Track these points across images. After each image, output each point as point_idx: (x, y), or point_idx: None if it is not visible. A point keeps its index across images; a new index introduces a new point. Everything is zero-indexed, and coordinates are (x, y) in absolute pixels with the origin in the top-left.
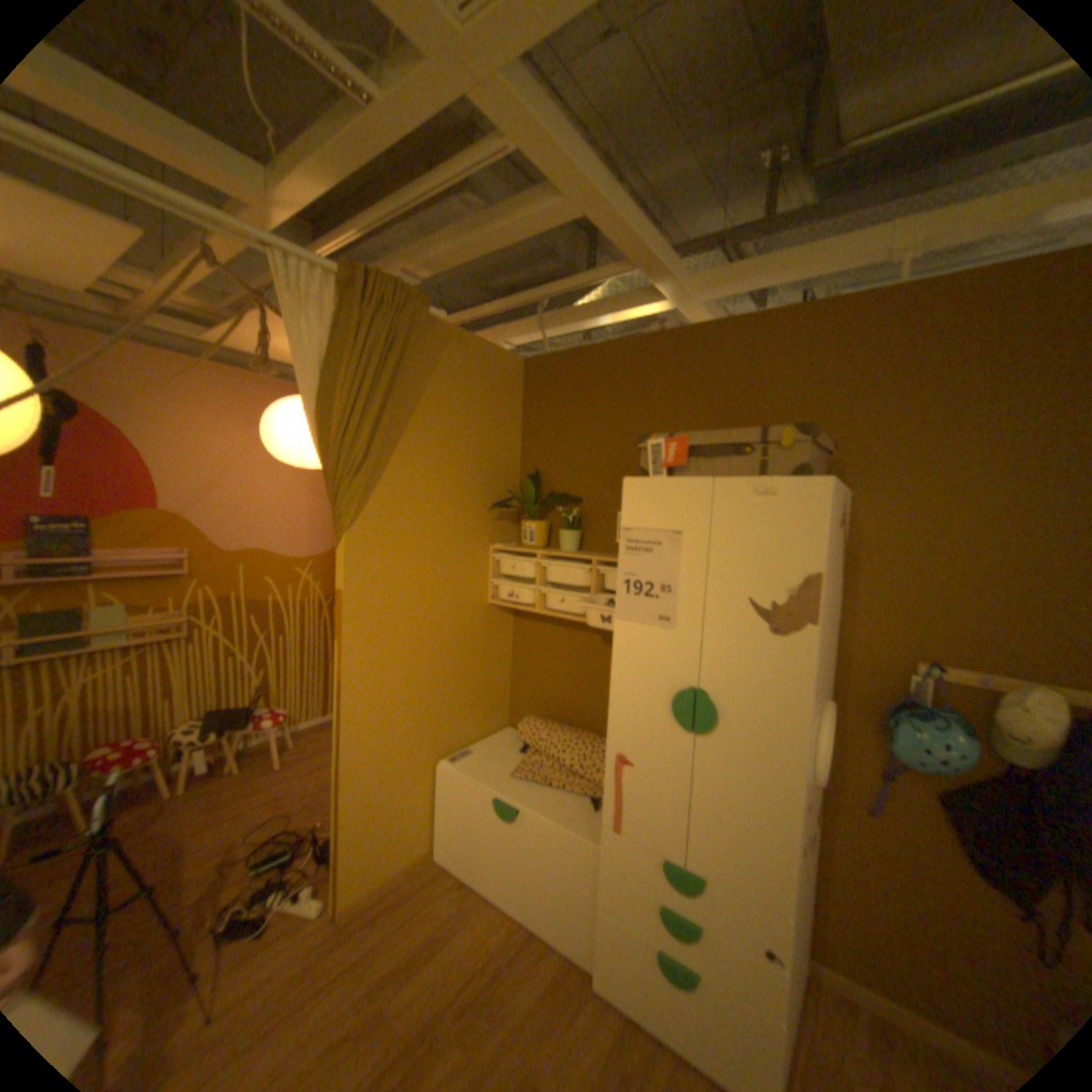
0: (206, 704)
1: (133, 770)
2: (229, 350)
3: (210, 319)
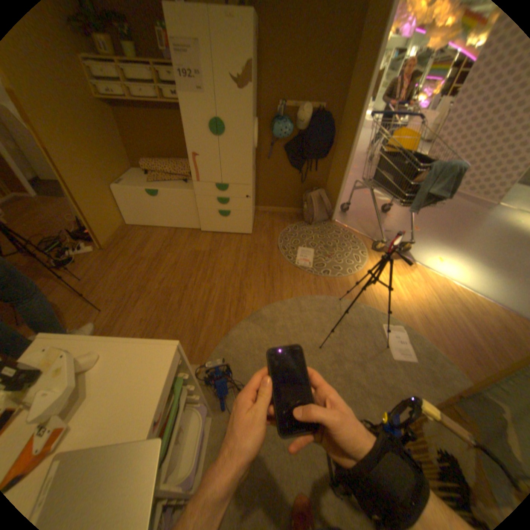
0: None
1: None
2: None
3: None
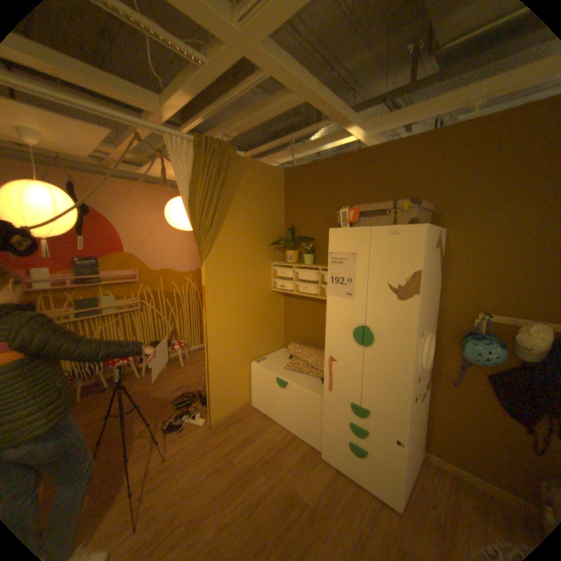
0: (150, 338)
1: (123, 365)
2: (147, 176)
3: (138, 162)
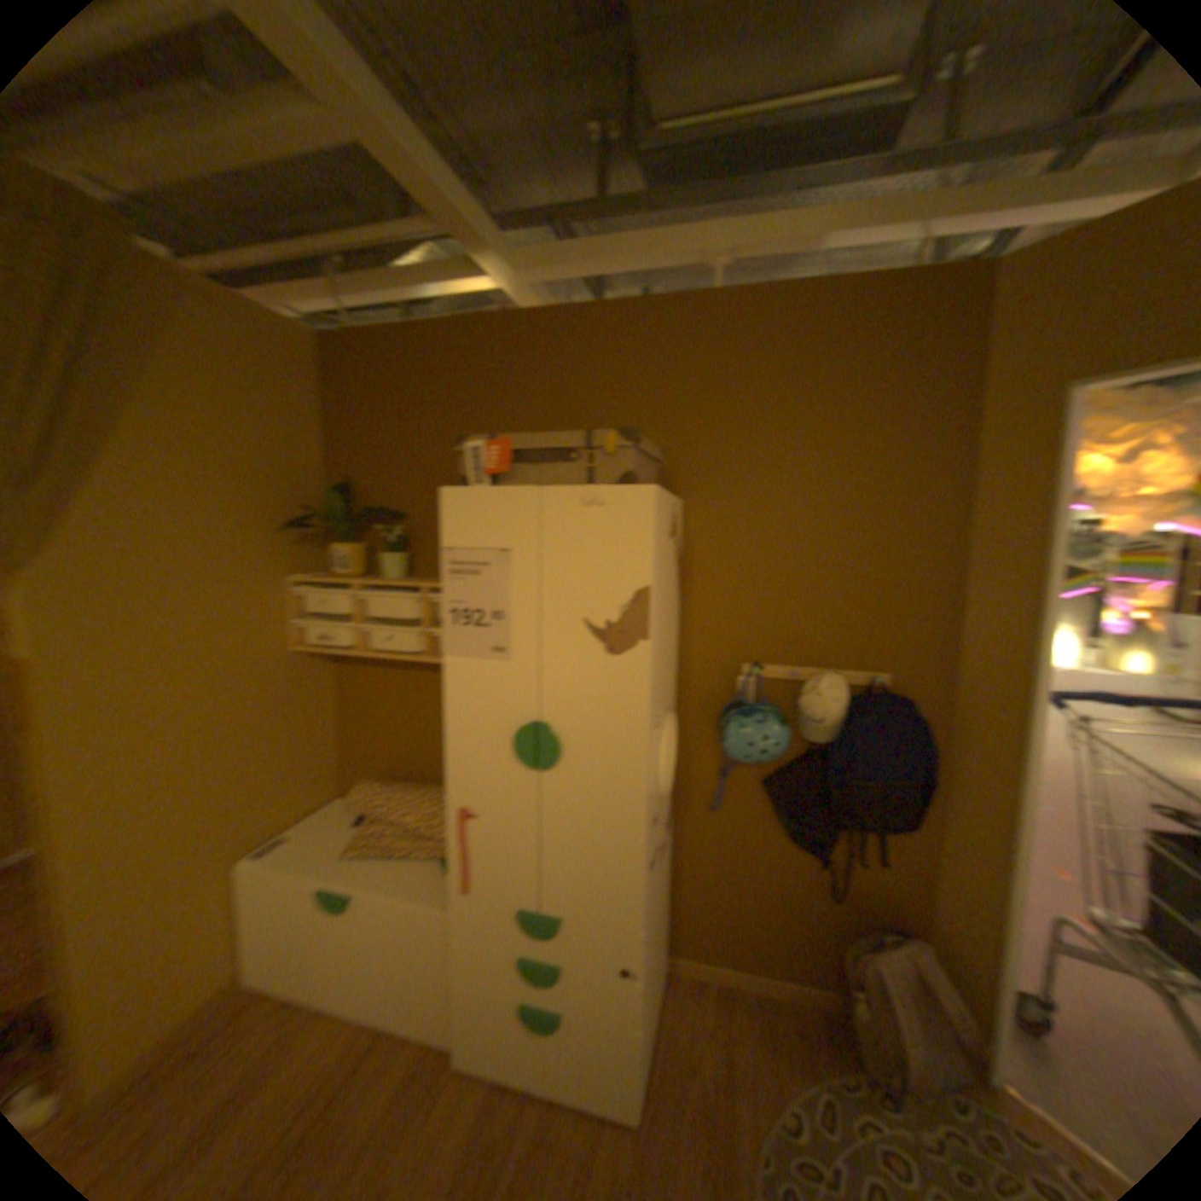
0: None
1: None
2: None
3: None
